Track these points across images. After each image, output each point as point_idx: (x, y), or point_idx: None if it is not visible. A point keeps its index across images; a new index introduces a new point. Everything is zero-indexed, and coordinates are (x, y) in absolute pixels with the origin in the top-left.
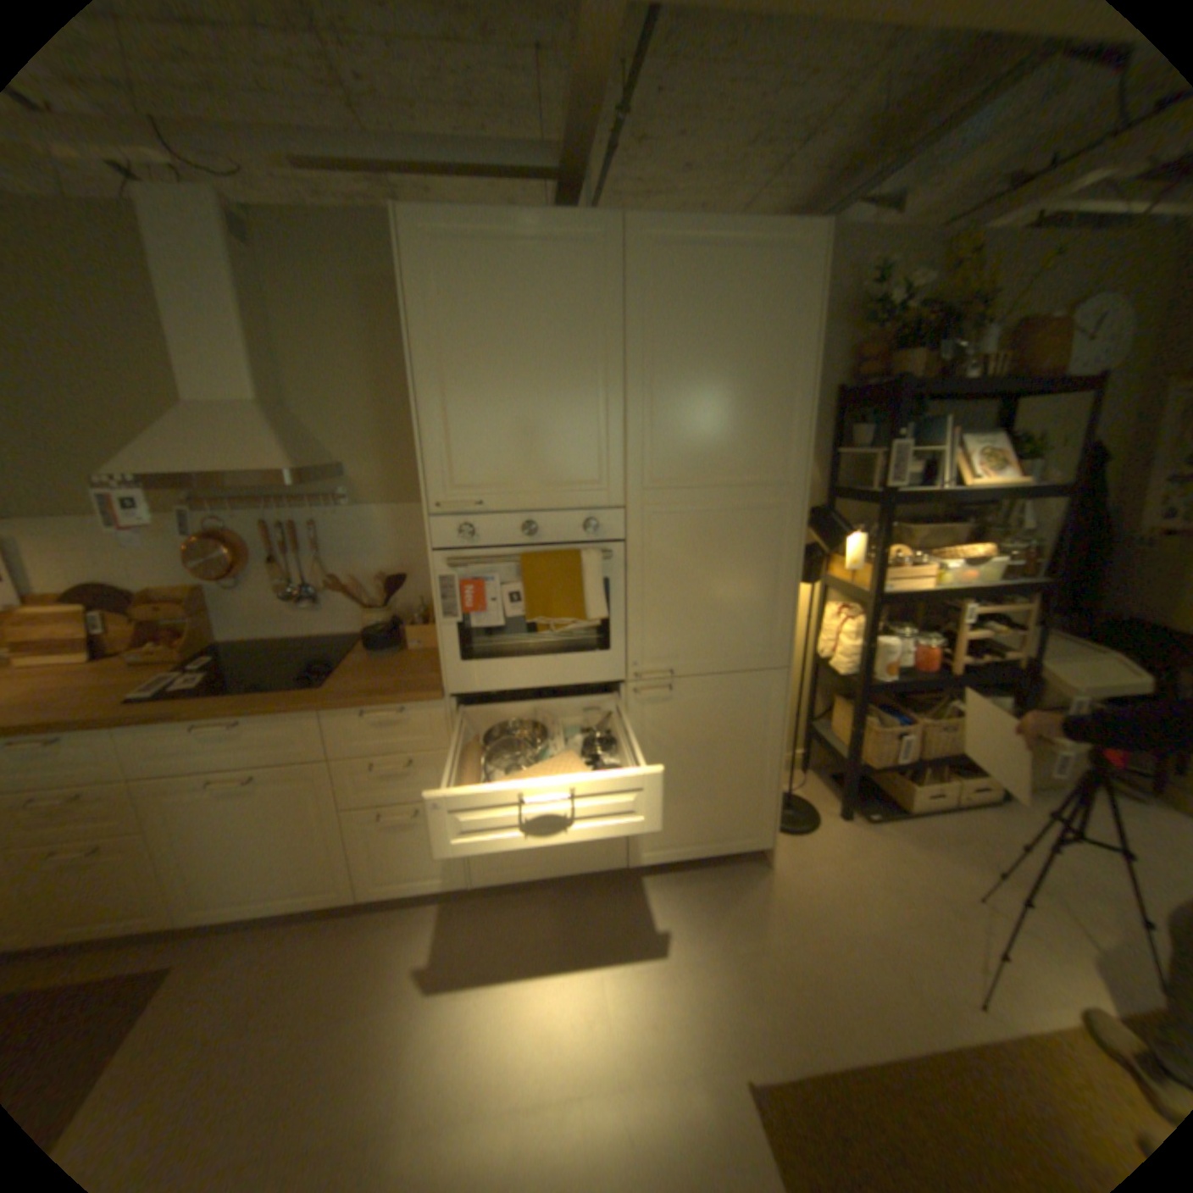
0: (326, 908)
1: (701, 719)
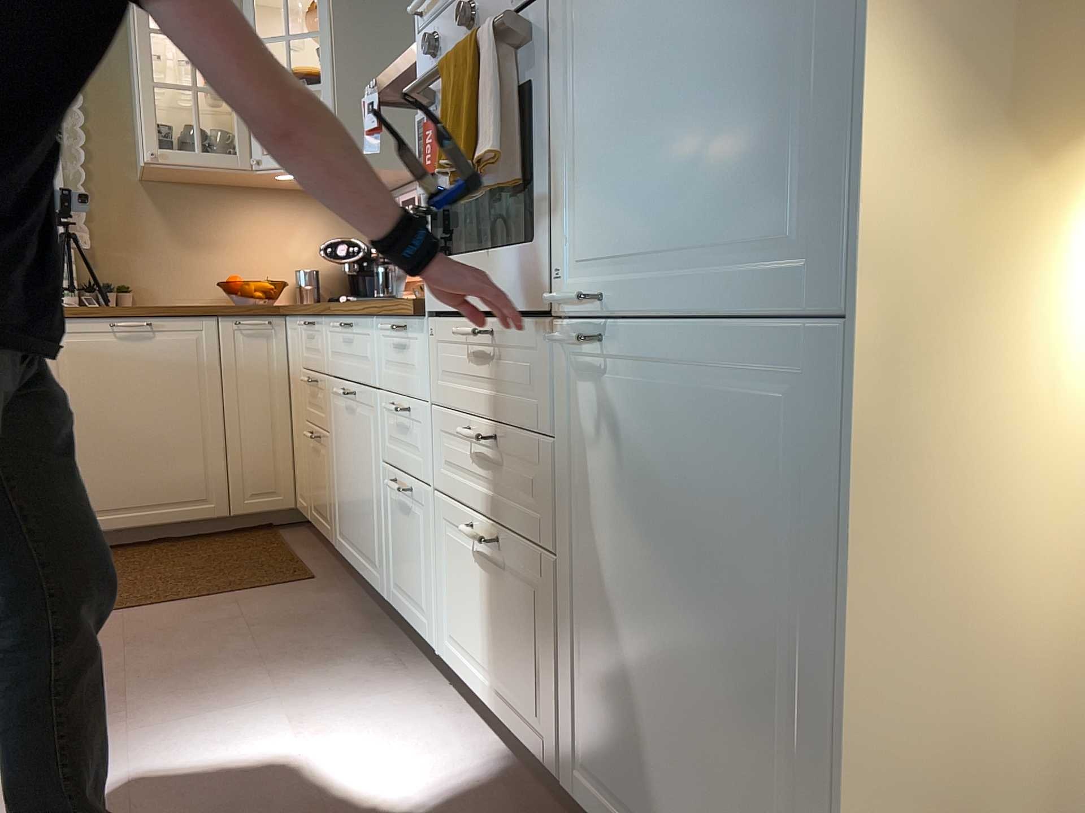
0: (377, 592)
1: (663, 451)
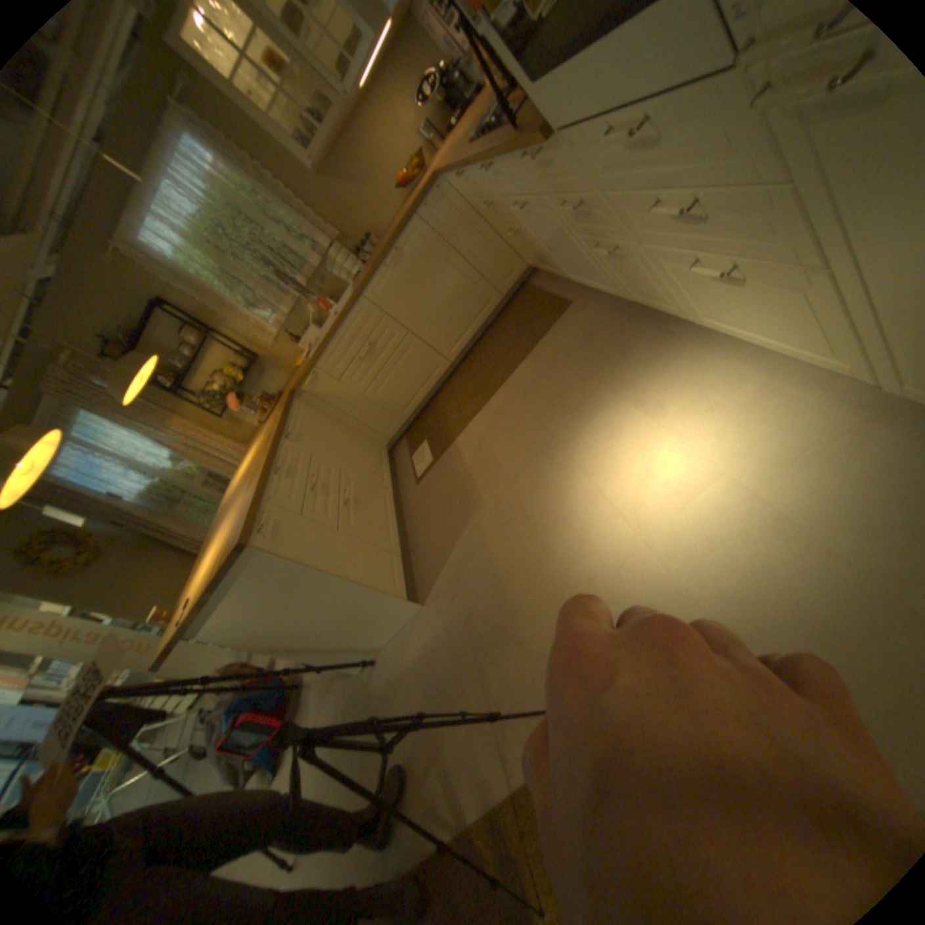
0: (621, 294)
1: None
